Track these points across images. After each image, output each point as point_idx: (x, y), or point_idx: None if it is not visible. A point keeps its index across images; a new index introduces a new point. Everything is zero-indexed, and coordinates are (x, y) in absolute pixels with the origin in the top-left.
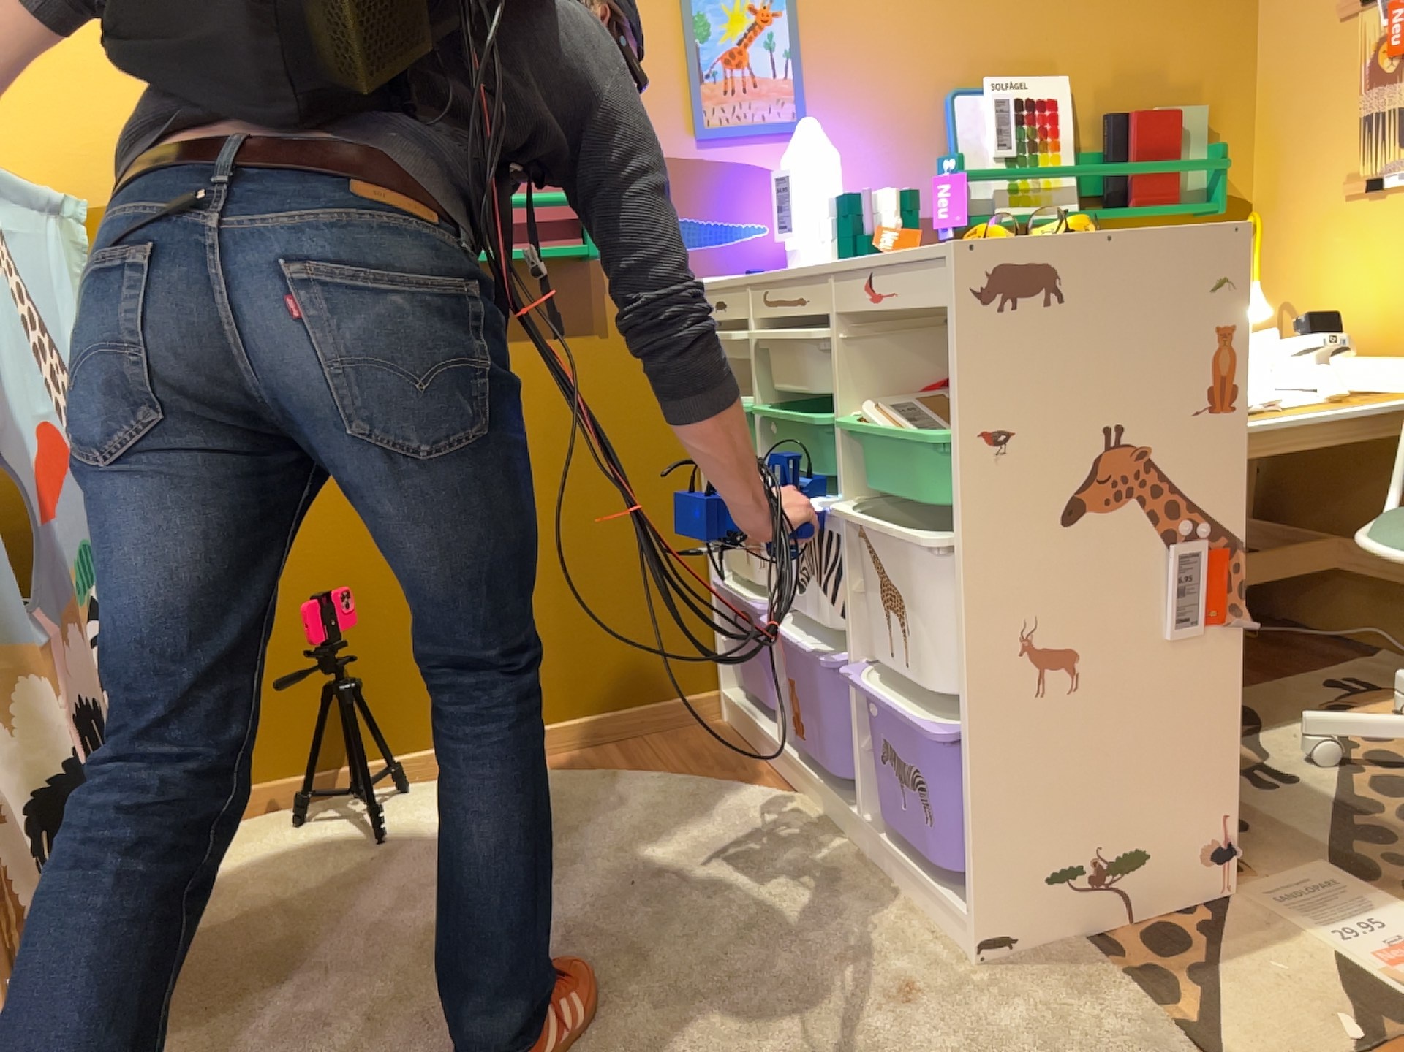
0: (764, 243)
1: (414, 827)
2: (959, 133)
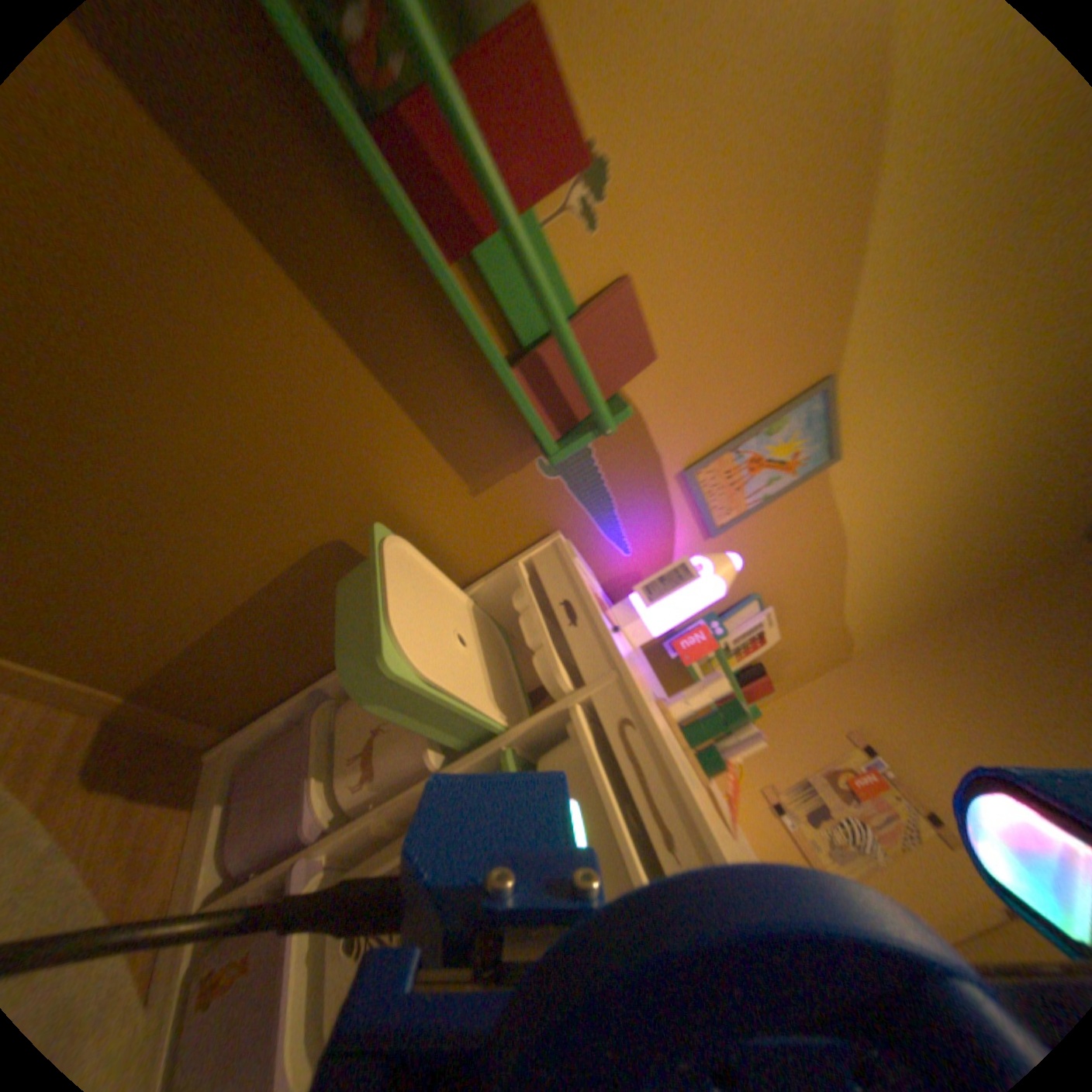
0: (617, 565)
1: None
2: (737, 621)
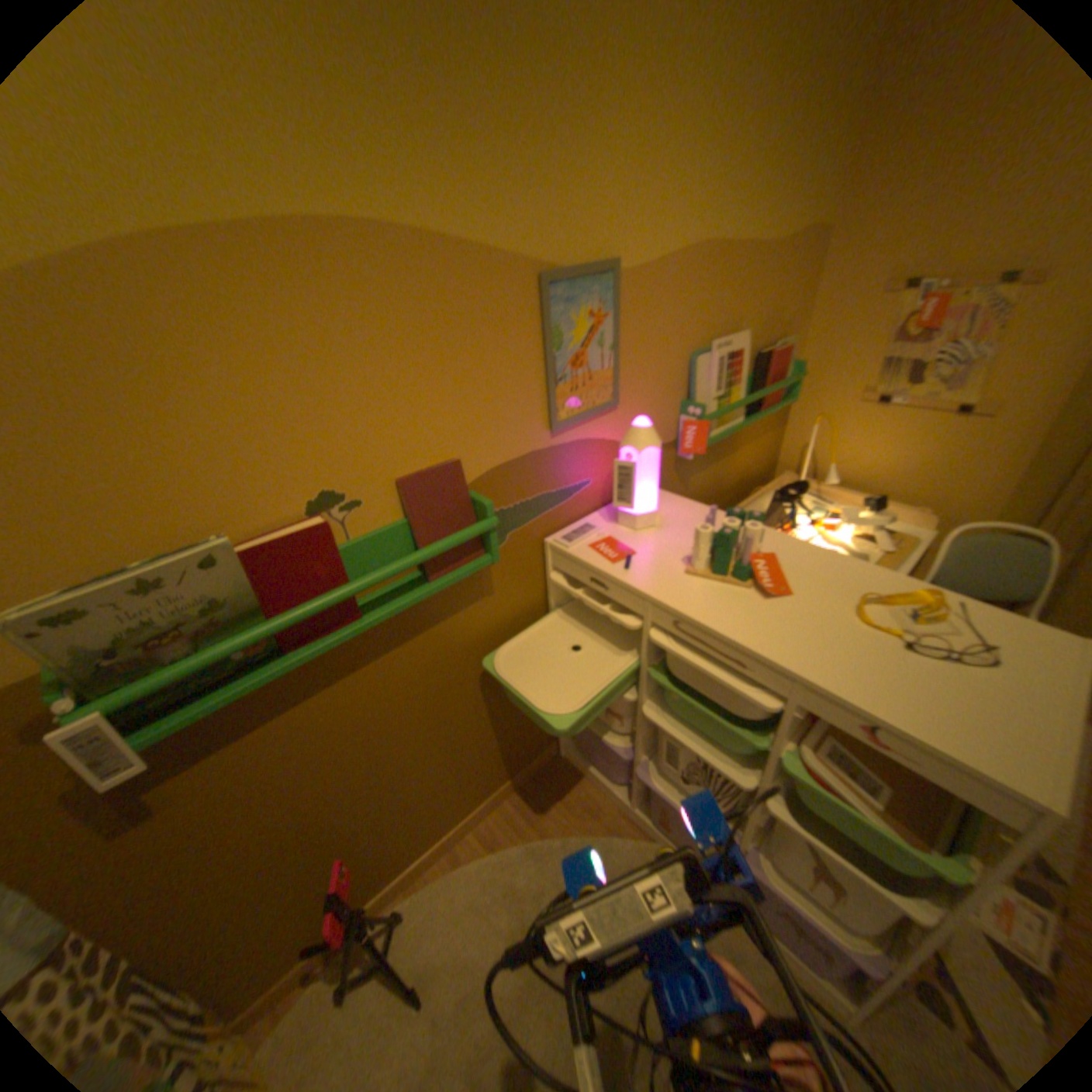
0: (590, 490)
1: (436, 973)
2: (698, 382)
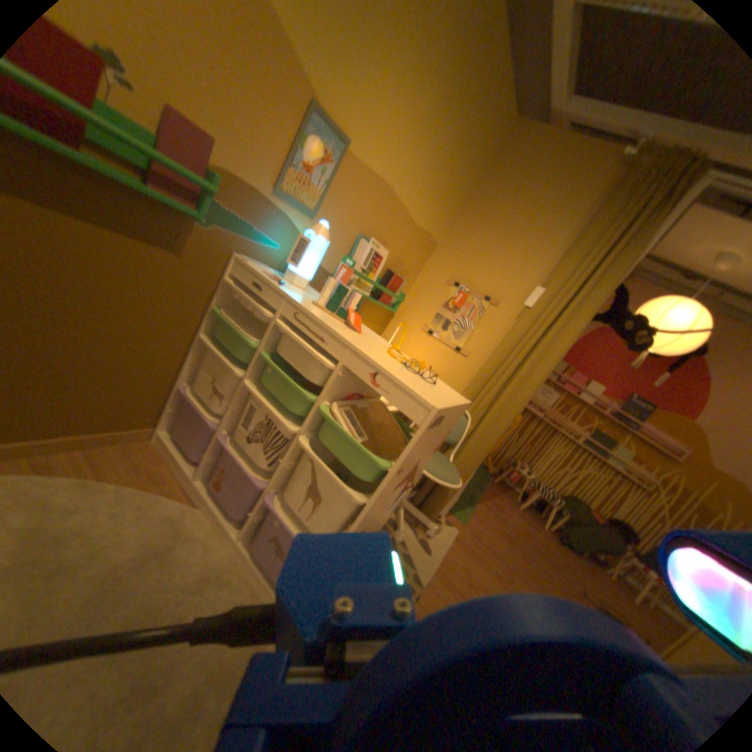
0: (275, 255)
1: None
2: (357, 253)
